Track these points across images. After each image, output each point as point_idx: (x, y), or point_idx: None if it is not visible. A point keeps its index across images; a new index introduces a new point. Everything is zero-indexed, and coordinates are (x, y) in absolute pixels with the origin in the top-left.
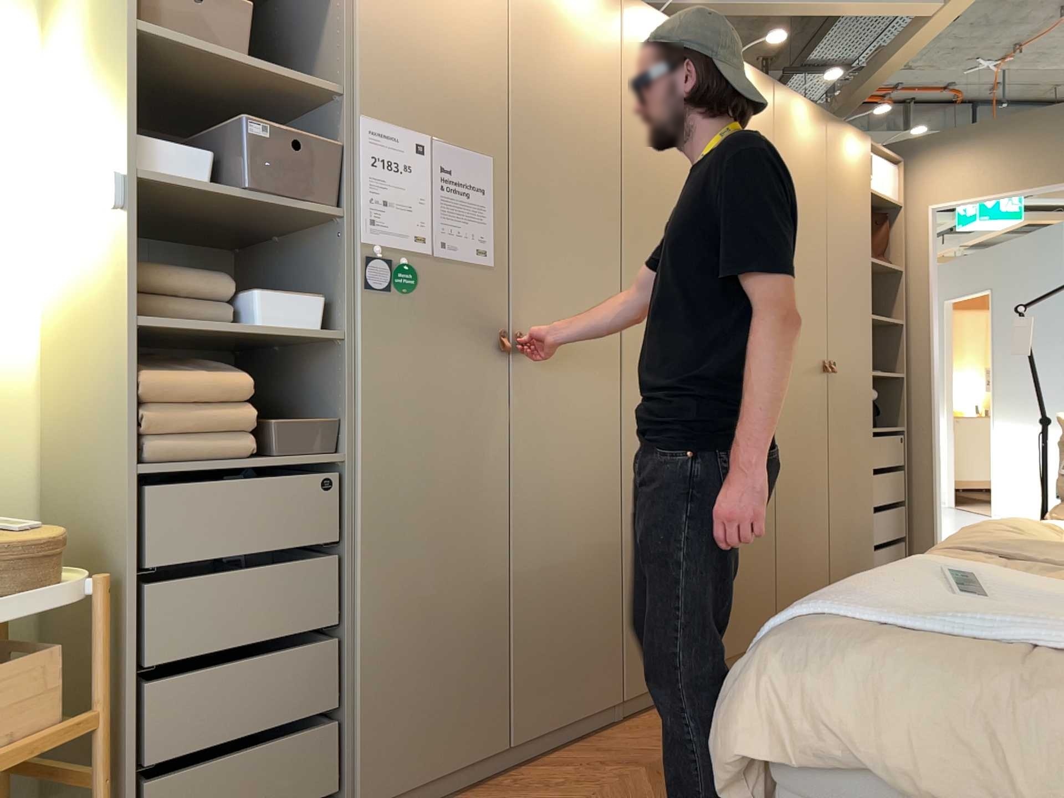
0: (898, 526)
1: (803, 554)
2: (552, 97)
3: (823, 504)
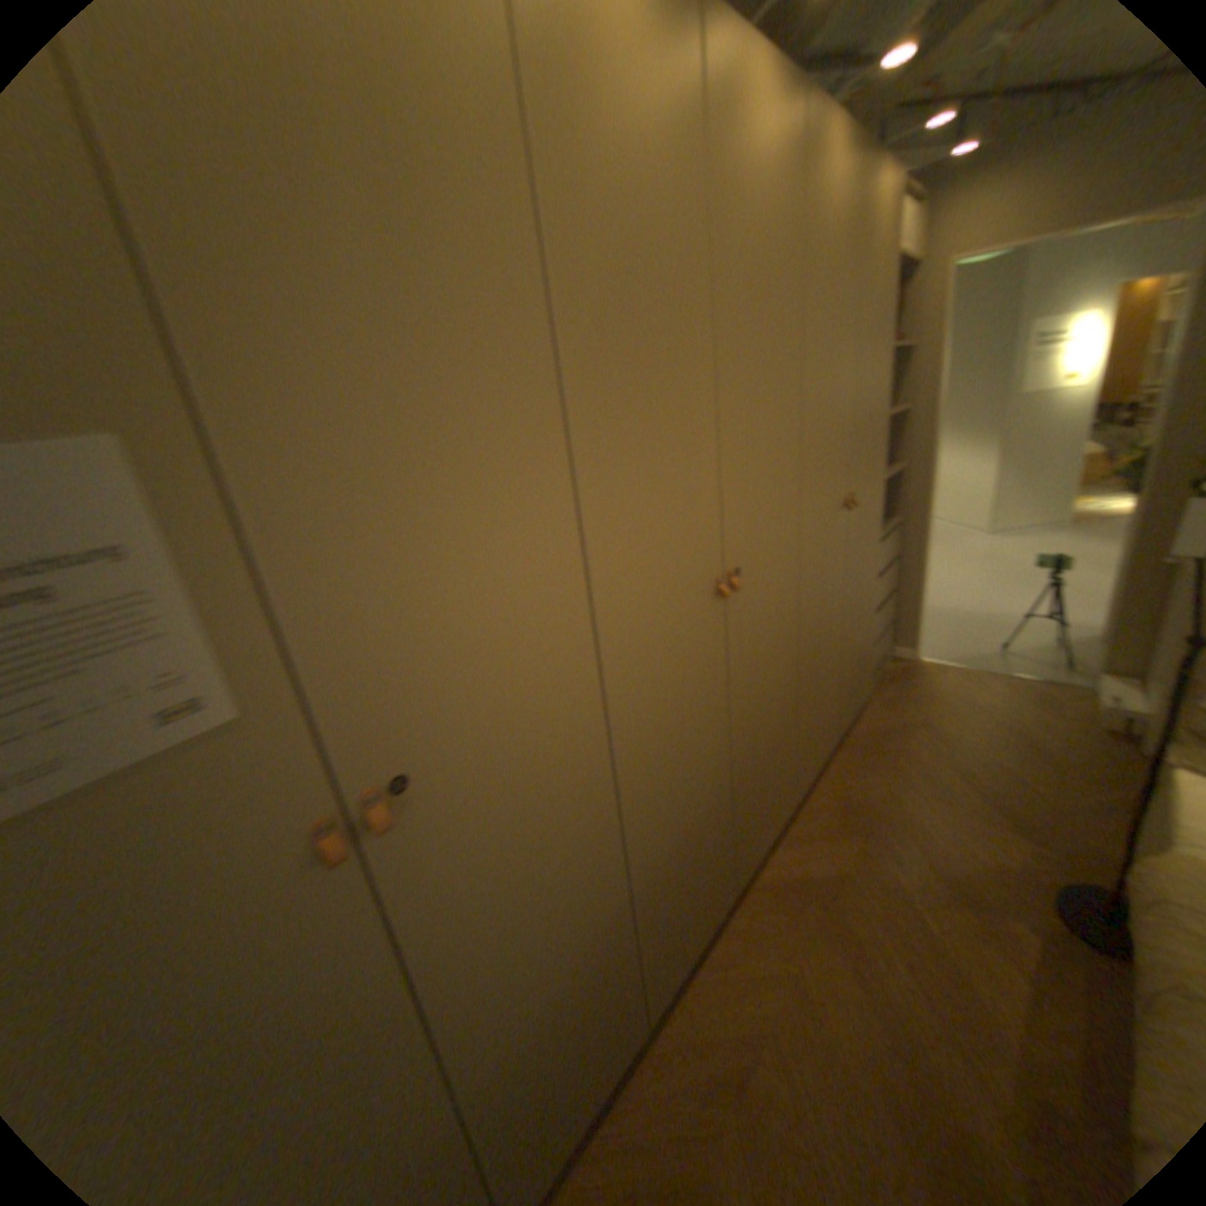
0: (889, 618)
1: (819, 715)
2: (312, 184)
3: (837, 652)
